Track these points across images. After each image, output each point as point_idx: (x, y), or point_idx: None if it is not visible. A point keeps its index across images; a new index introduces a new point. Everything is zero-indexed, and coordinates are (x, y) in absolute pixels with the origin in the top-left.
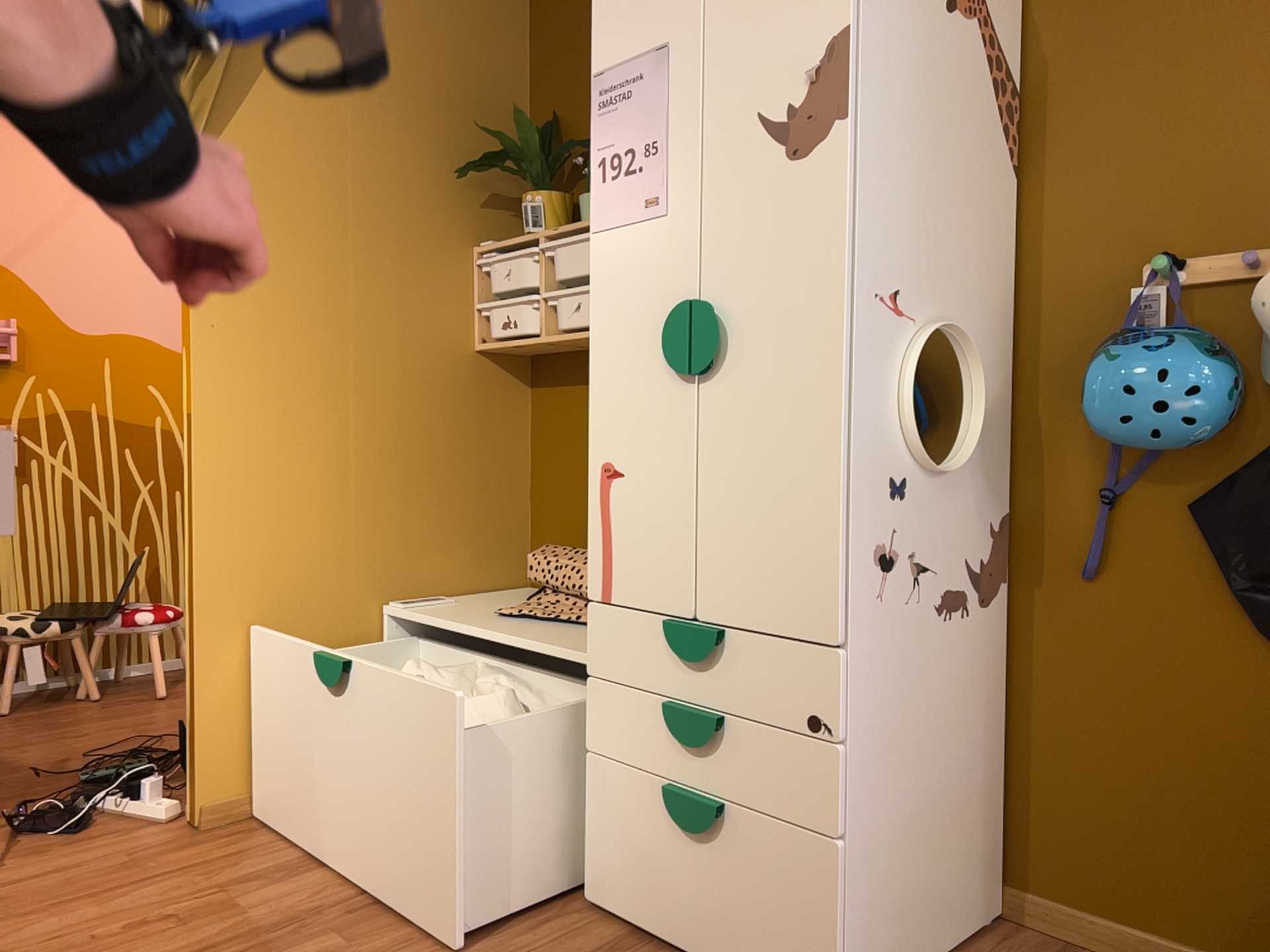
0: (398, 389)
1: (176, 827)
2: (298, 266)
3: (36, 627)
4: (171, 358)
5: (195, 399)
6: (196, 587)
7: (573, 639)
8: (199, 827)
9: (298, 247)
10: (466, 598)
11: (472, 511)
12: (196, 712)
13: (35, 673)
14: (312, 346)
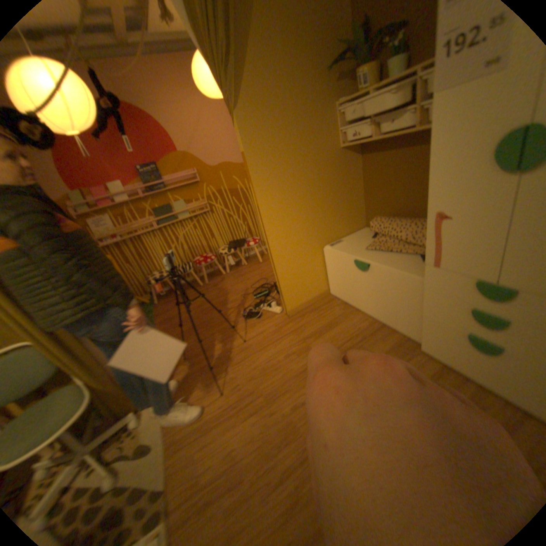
0: (317, 171)
1: (283, 313)
2: (277, 136)
3: (228, 251)
4: (234, 164)
5: (257, 199)
6: (273, 256)
7: (405, 263)
8: (289, 314)
9: (275, 128)
10: (349, 236)
11: (346, 206)
12: (281, 288)
13: (231, 261)
14: (288, 166)
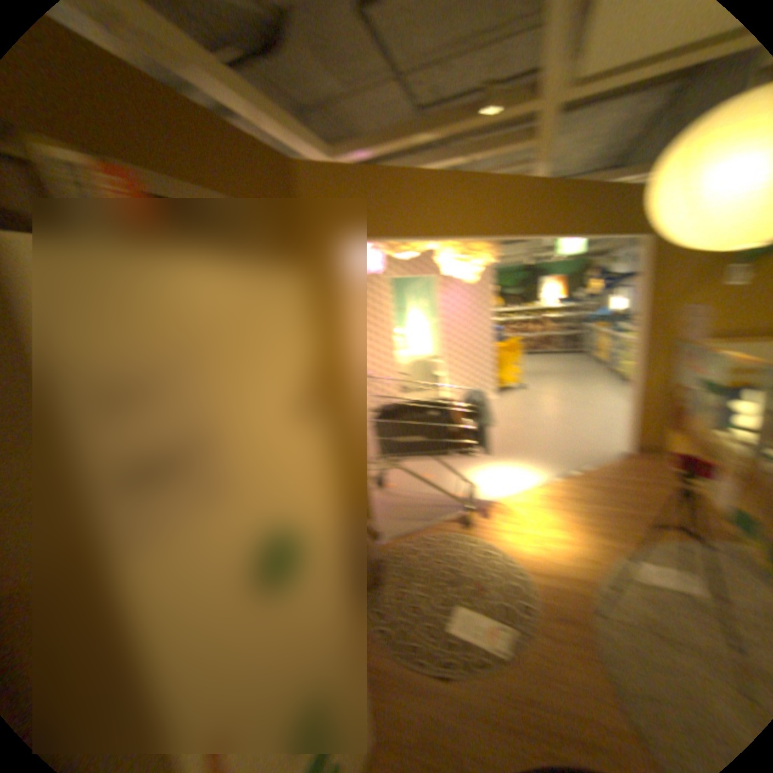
0: None
1: None
2: None
3: None
4: None
5: None
6: None
7: None
8: None
9: None
10: None
11: None
12: None
13: None
14: None
